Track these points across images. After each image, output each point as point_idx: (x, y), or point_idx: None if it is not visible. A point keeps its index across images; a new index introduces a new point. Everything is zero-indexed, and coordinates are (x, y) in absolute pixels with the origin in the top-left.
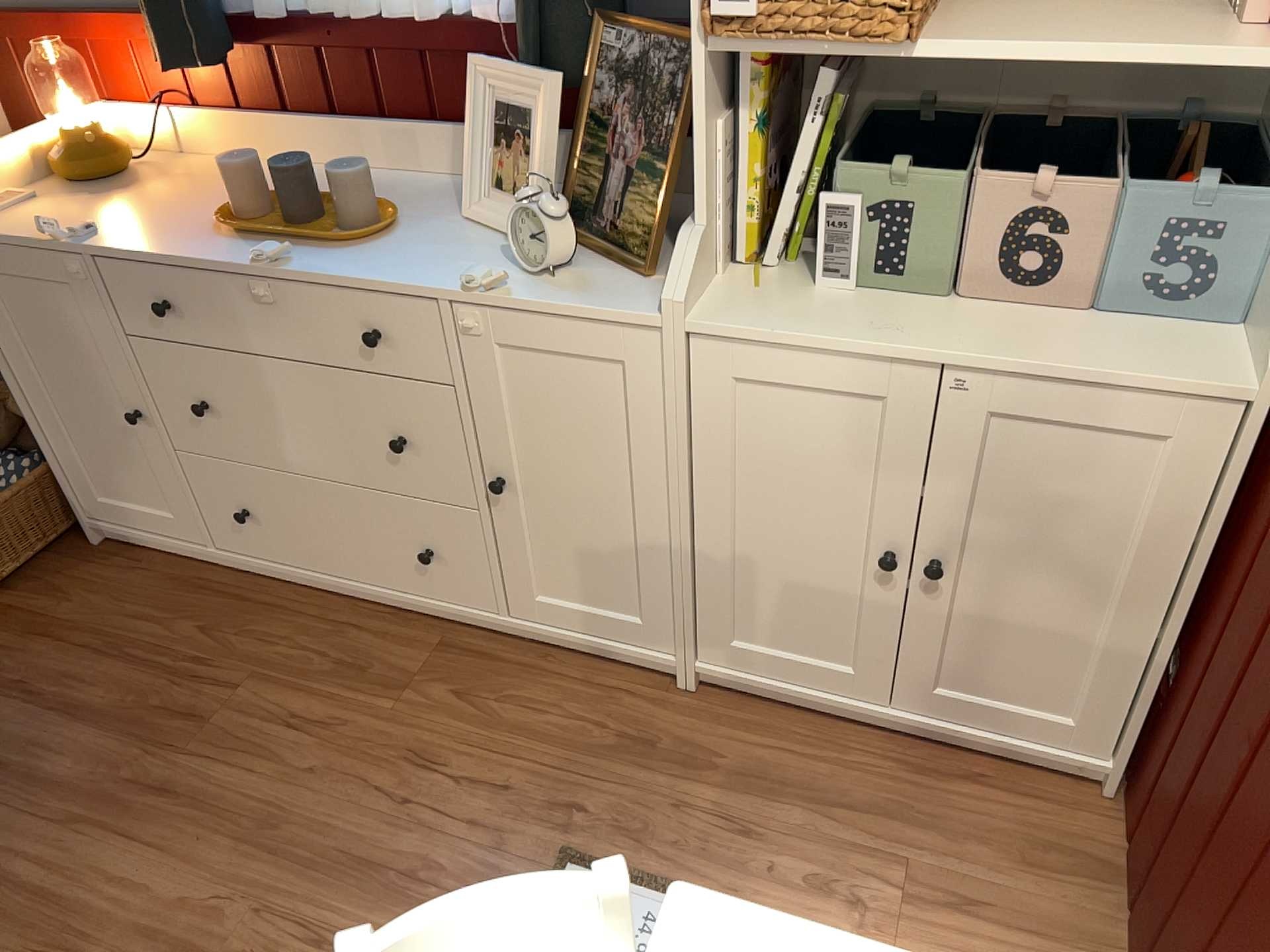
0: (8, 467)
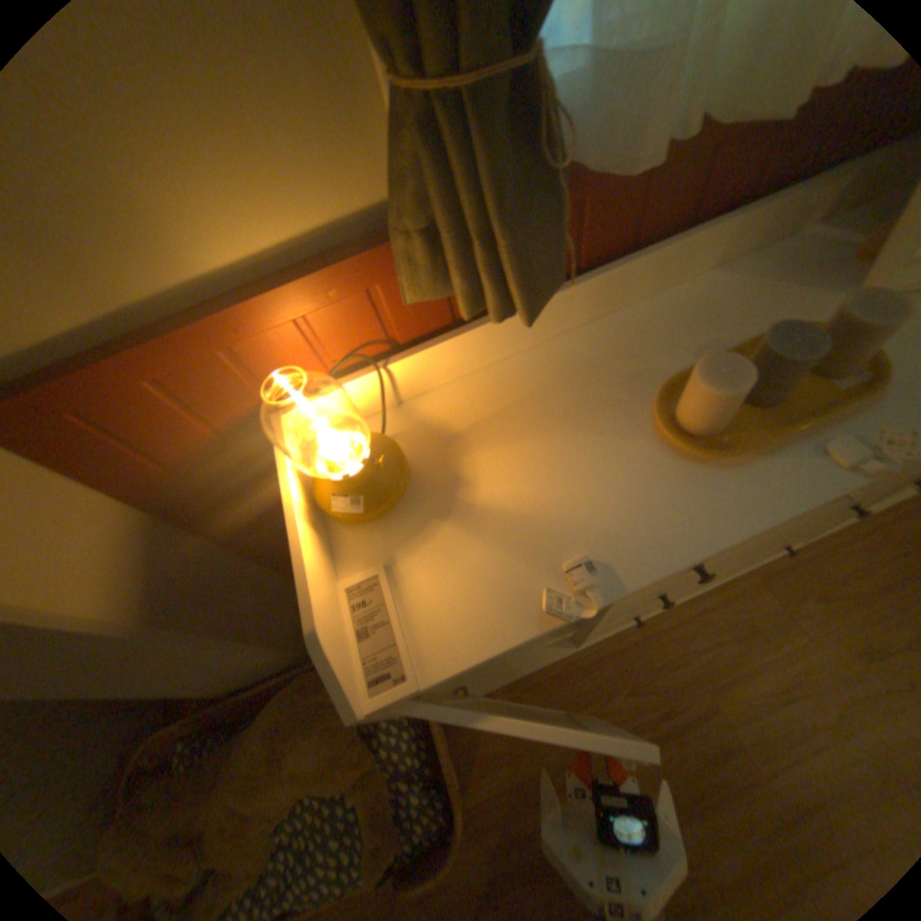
0: (384, 743)
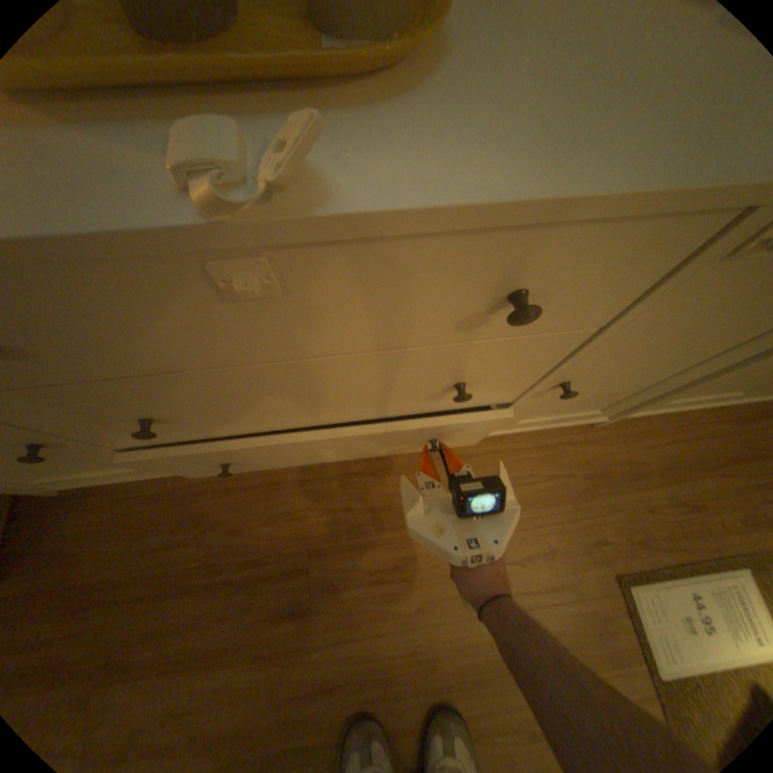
0: None
